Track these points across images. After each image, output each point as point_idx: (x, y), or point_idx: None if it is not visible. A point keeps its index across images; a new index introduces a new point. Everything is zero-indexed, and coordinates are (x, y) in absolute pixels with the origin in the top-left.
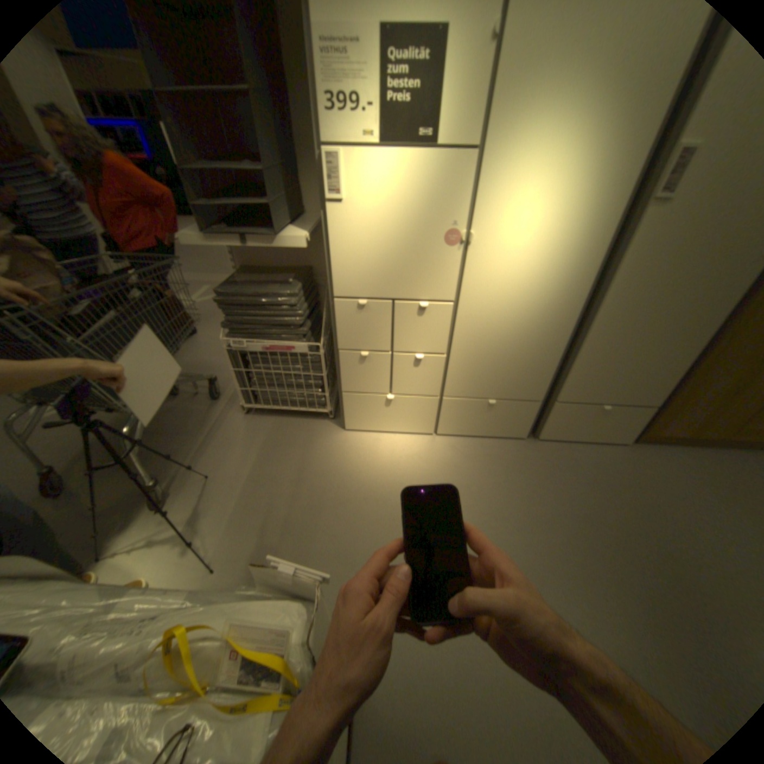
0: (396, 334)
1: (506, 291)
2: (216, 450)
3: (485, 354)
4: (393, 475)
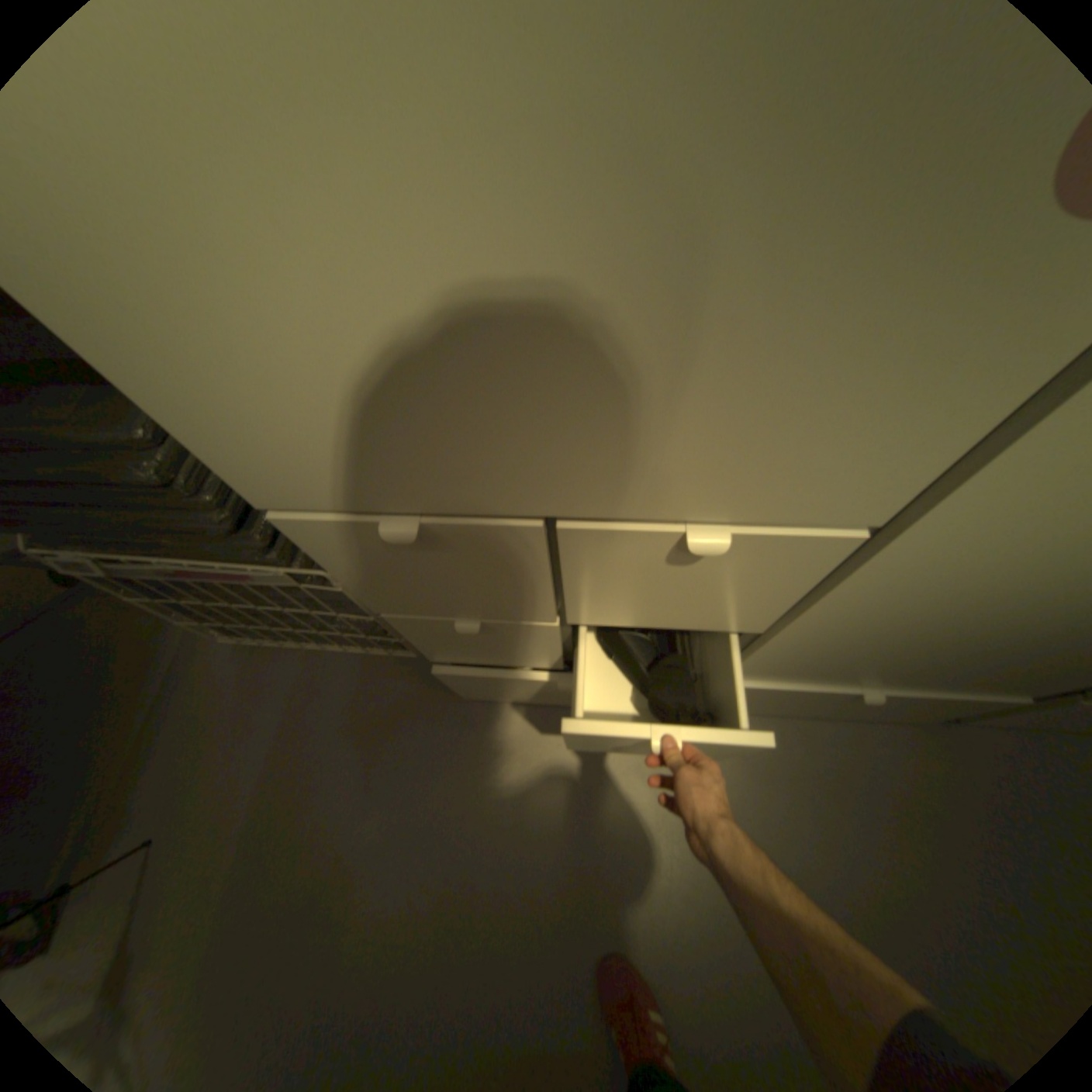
0: (570, 592)
1: None
2: (170, 753)
3: (917, 637)
4: (579, 838)
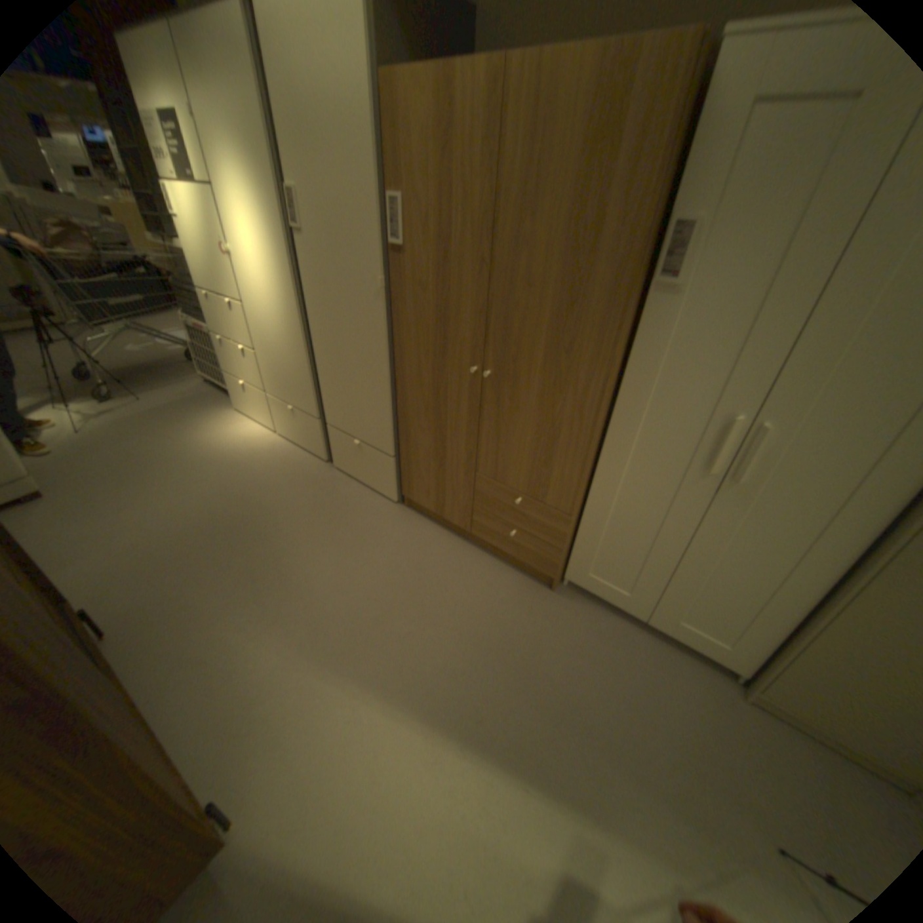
0: (227, 325)
1: (259, 299)
2: (163, 392)
3: (271, 357)
4: (216, 441)
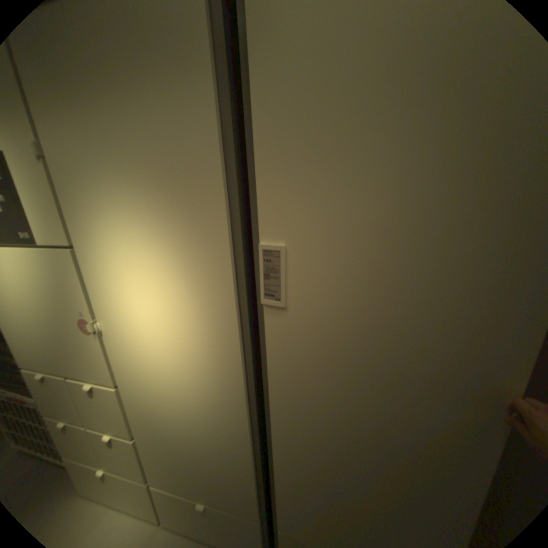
0: (80, 409)
1: (156, 385)
2: None
3: (167, 448)
4: None
